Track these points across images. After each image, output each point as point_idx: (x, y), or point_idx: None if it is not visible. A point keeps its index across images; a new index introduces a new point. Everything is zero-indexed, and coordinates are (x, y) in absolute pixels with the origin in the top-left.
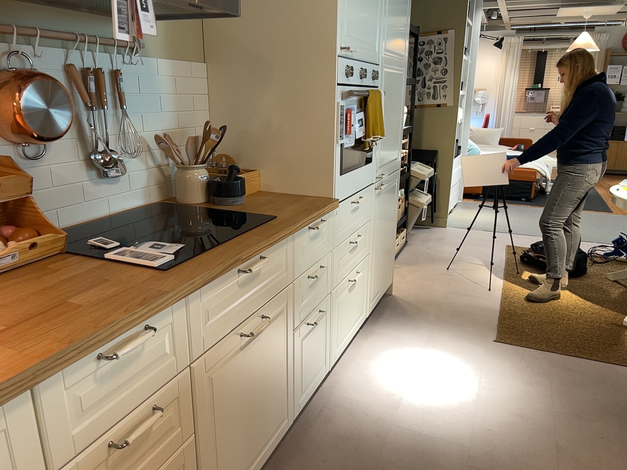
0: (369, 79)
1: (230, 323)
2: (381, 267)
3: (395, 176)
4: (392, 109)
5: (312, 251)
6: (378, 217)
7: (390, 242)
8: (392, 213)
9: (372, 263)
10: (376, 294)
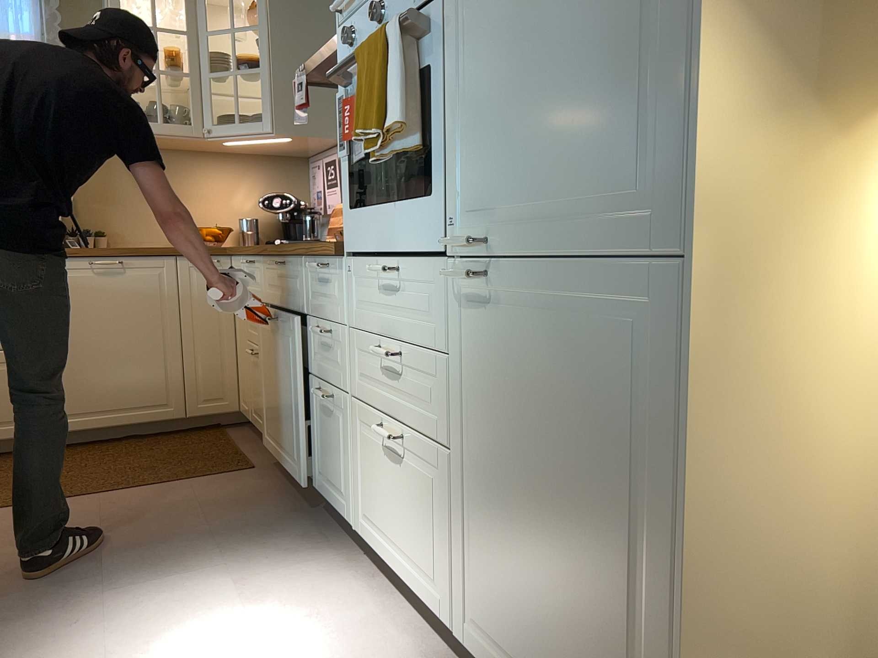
0: (407, 1)
1: (275, 298)
2: (526, 594)
3: (616, 281)
4: (538, 4)
5: (323, 299)
6: (486, 380)
7: (613, 593)
8: (614, 457)
9: (463, 497)
10: (504, 653)
